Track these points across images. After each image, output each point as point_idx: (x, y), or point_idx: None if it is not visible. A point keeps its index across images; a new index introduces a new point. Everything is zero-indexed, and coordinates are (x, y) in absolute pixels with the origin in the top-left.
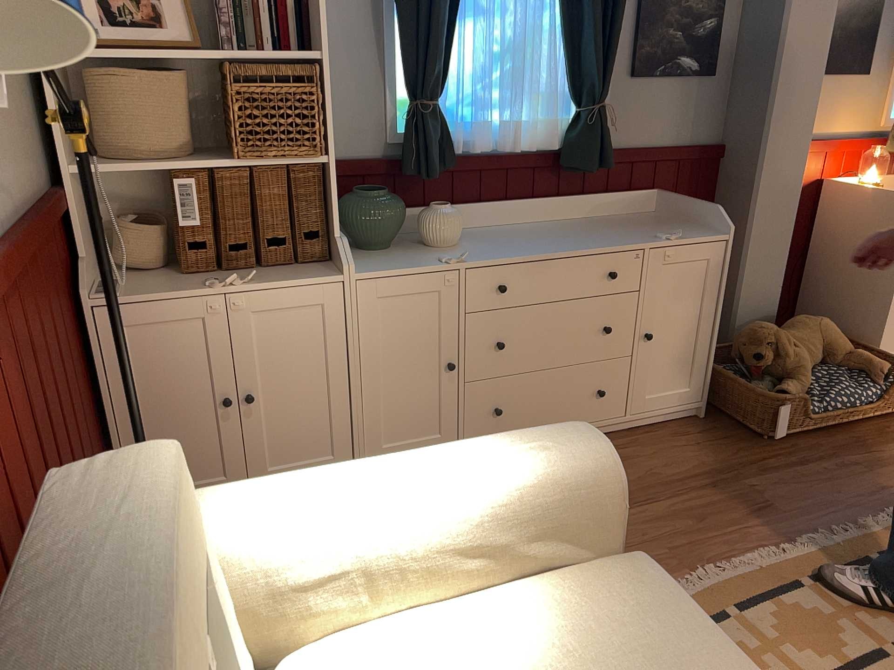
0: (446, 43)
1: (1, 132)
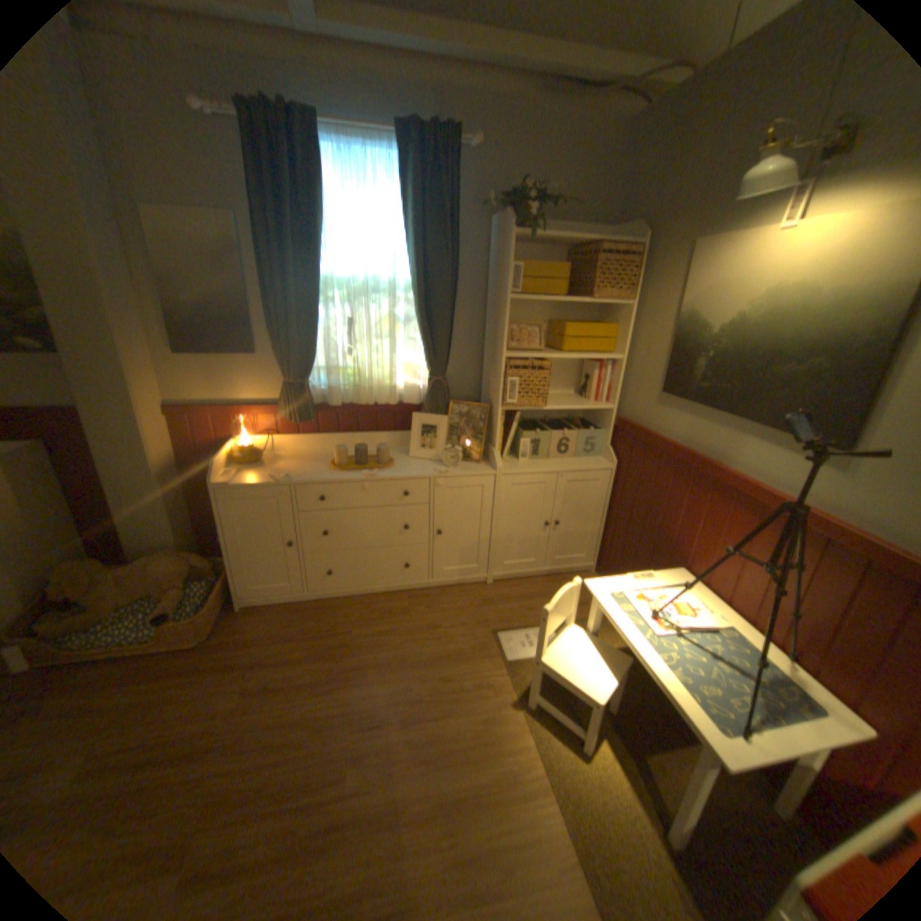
0: None
1: None
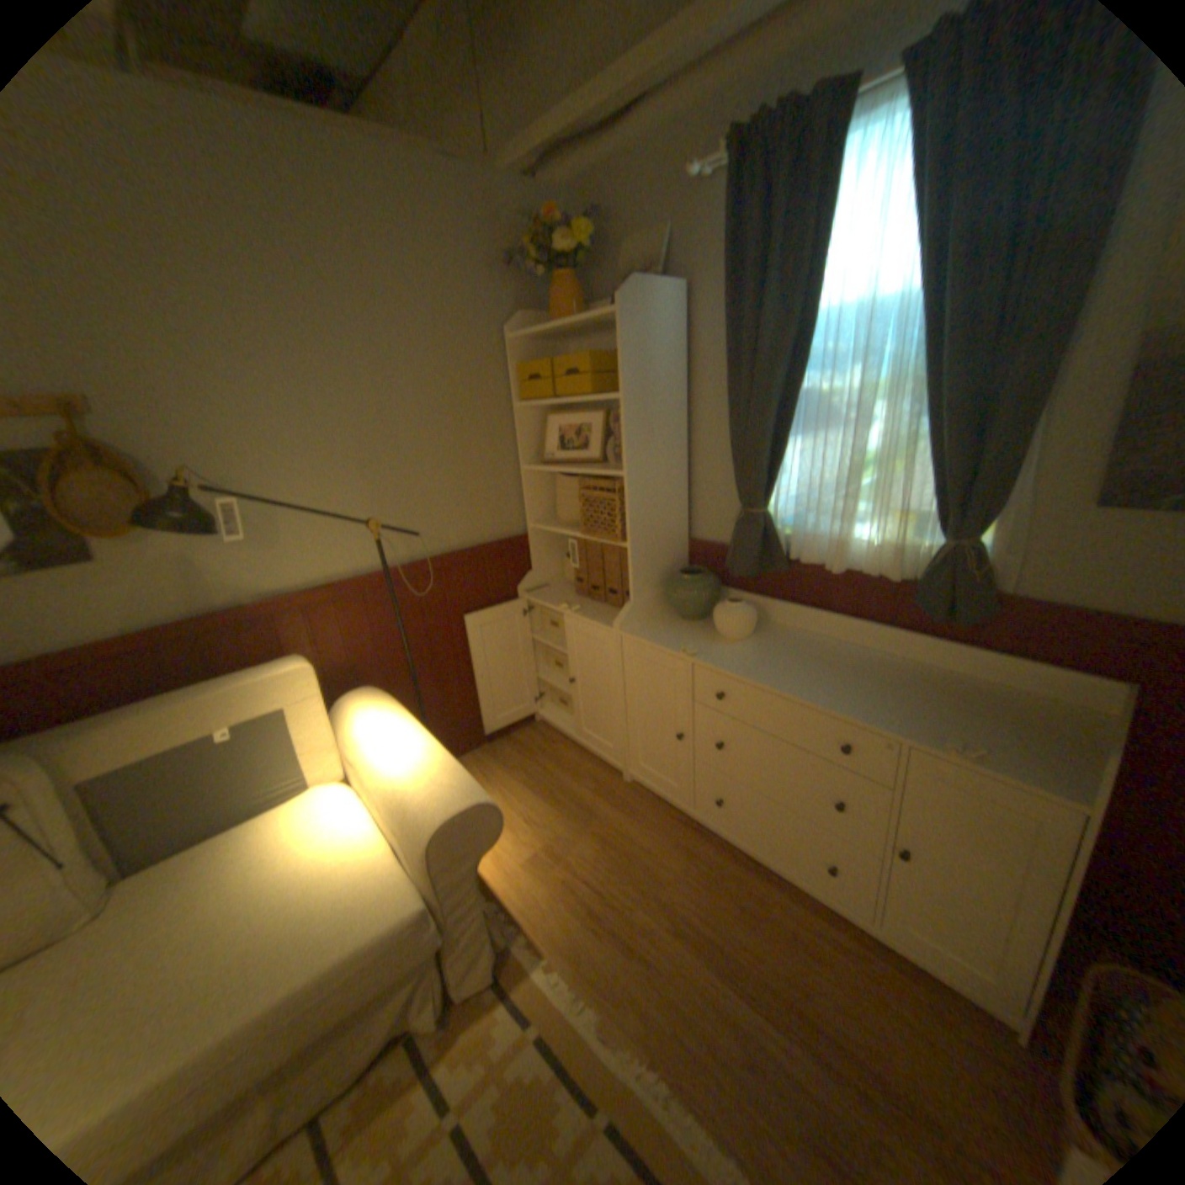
0: (774, 457)
1: (455, 511)
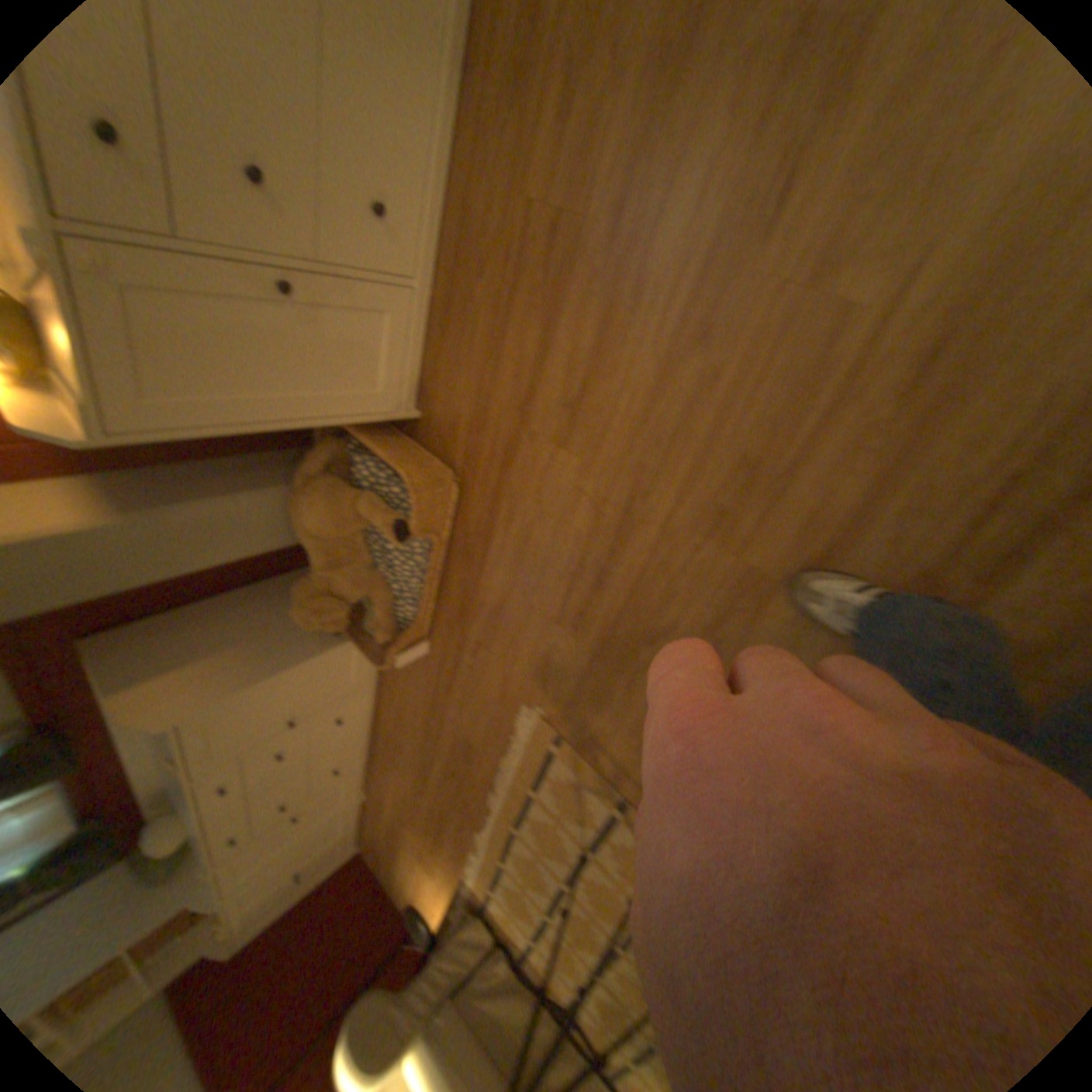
0: None
1: None
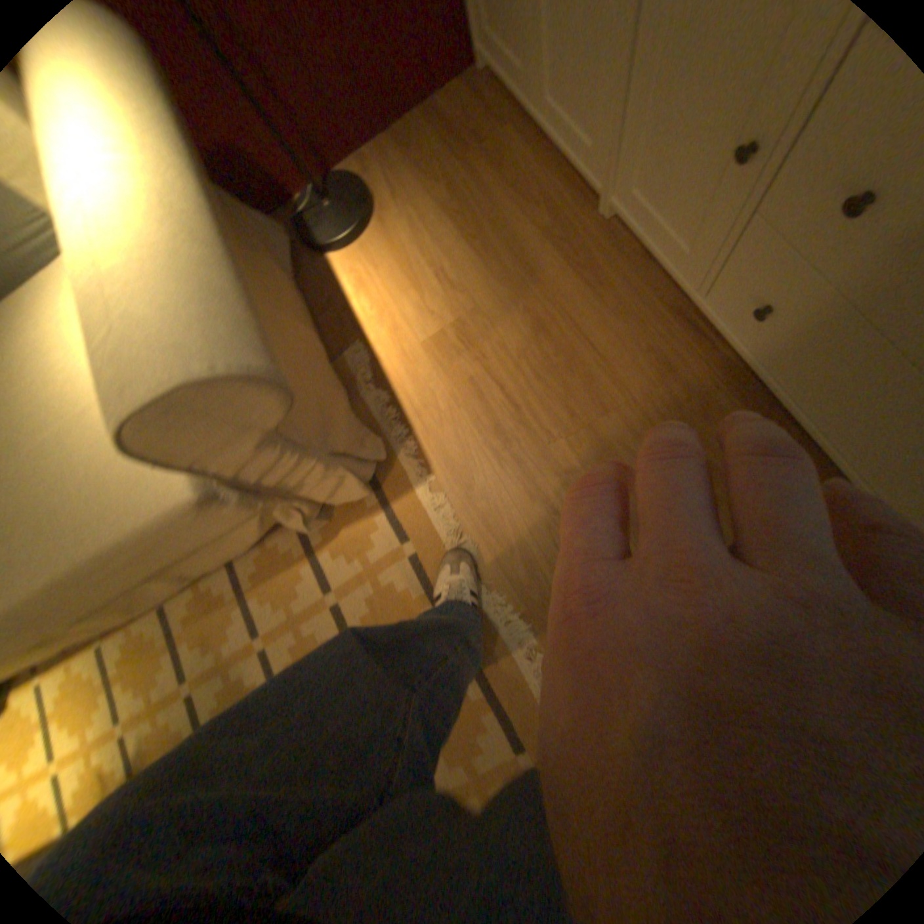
0: None
1: None
